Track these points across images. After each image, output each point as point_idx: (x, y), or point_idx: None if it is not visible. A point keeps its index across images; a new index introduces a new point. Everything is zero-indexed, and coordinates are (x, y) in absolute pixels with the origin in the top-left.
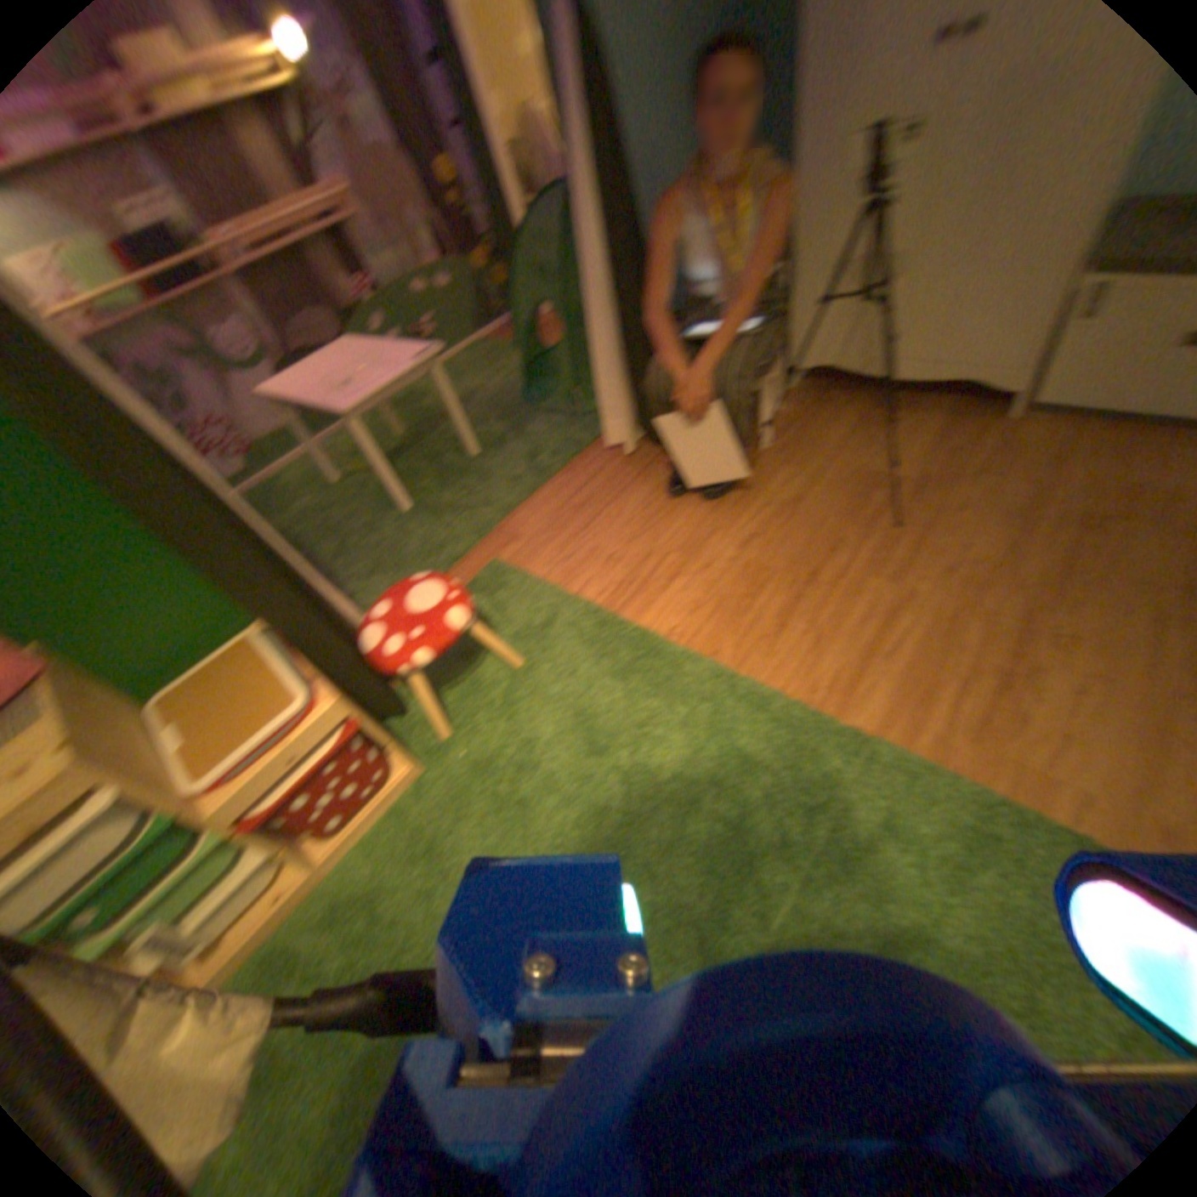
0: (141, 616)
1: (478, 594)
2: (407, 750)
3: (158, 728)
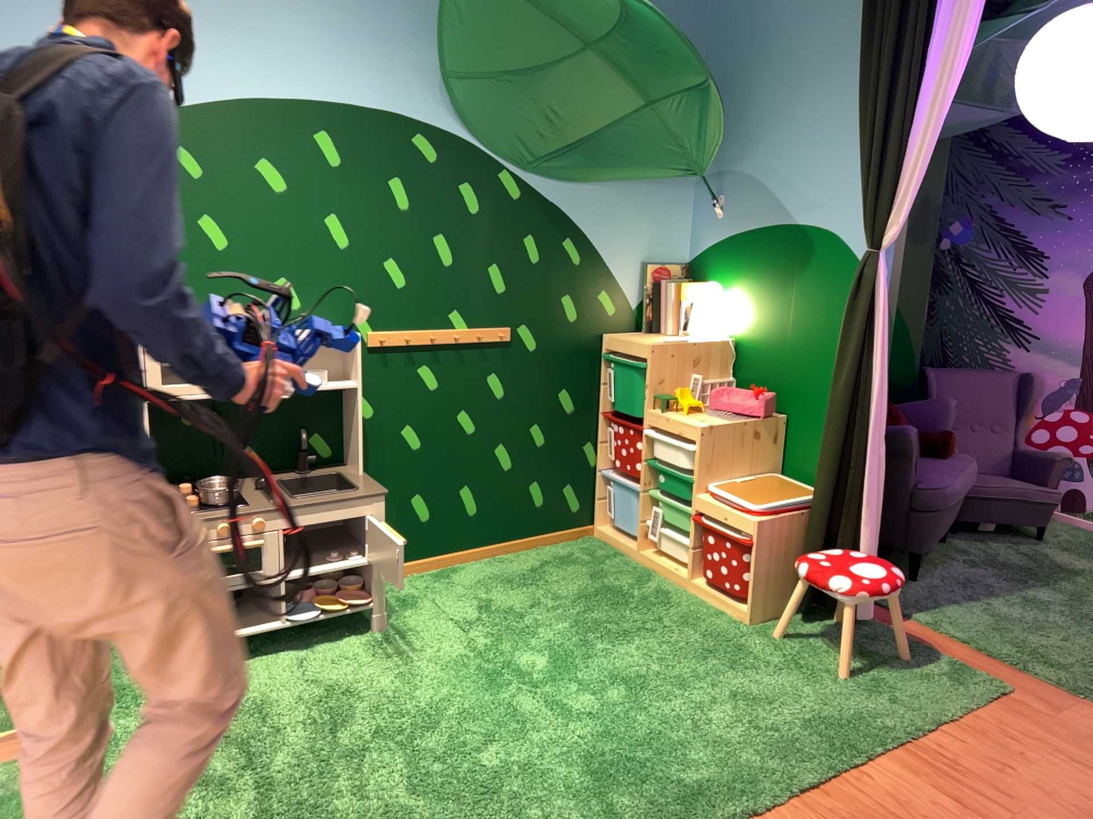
0: (810, 448)
1: (936, 664)
2: (762, 618)
3: (745, 475)
